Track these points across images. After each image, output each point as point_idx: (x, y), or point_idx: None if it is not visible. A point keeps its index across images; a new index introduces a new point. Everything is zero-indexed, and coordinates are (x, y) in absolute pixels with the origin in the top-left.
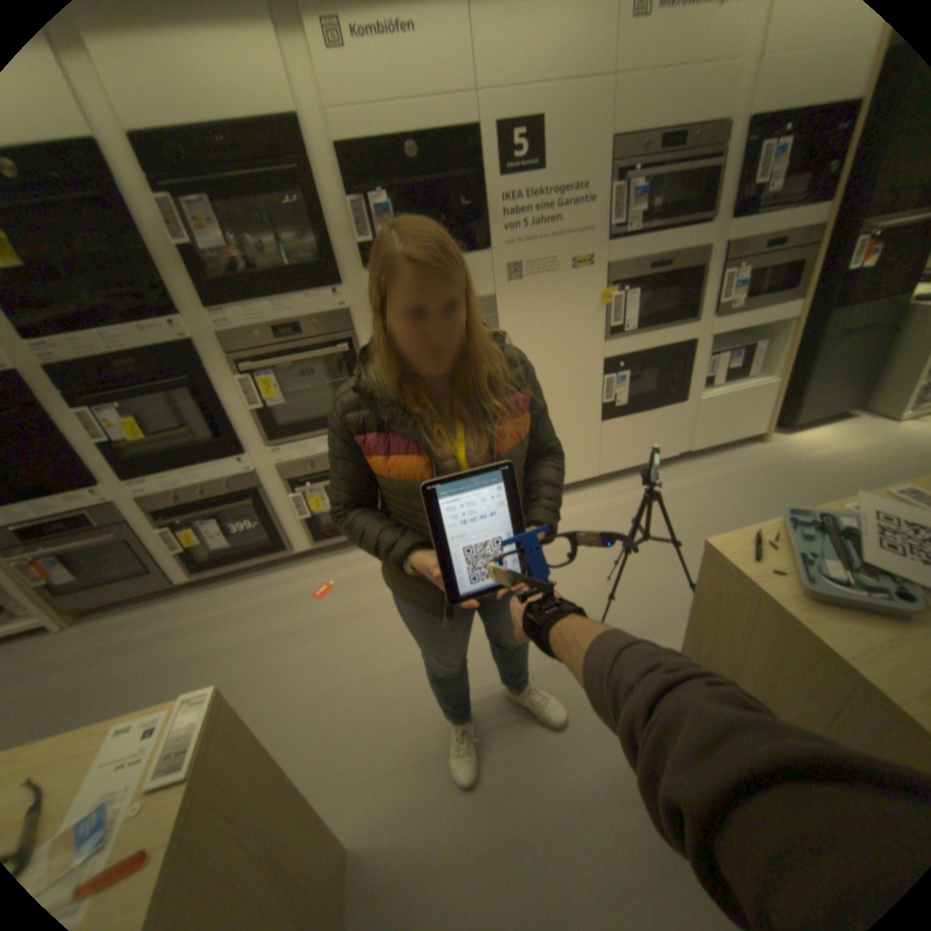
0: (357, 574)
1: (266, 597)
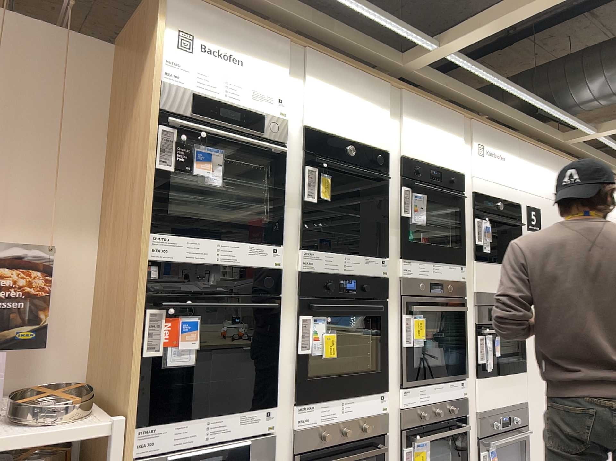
0: None
1: None
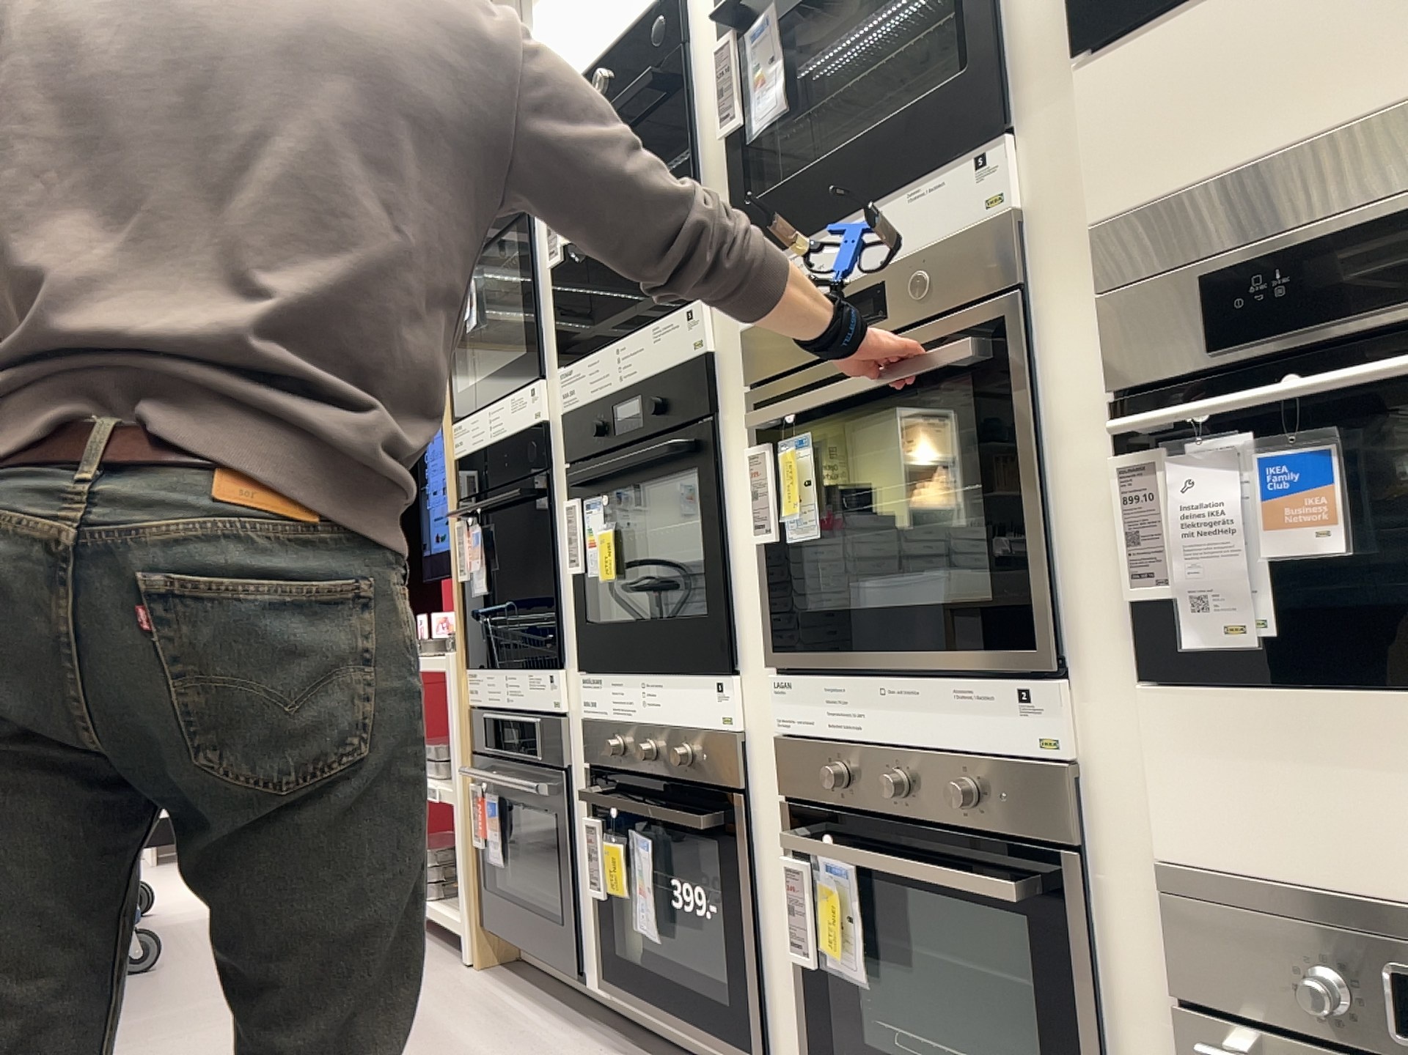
0: None
1: None
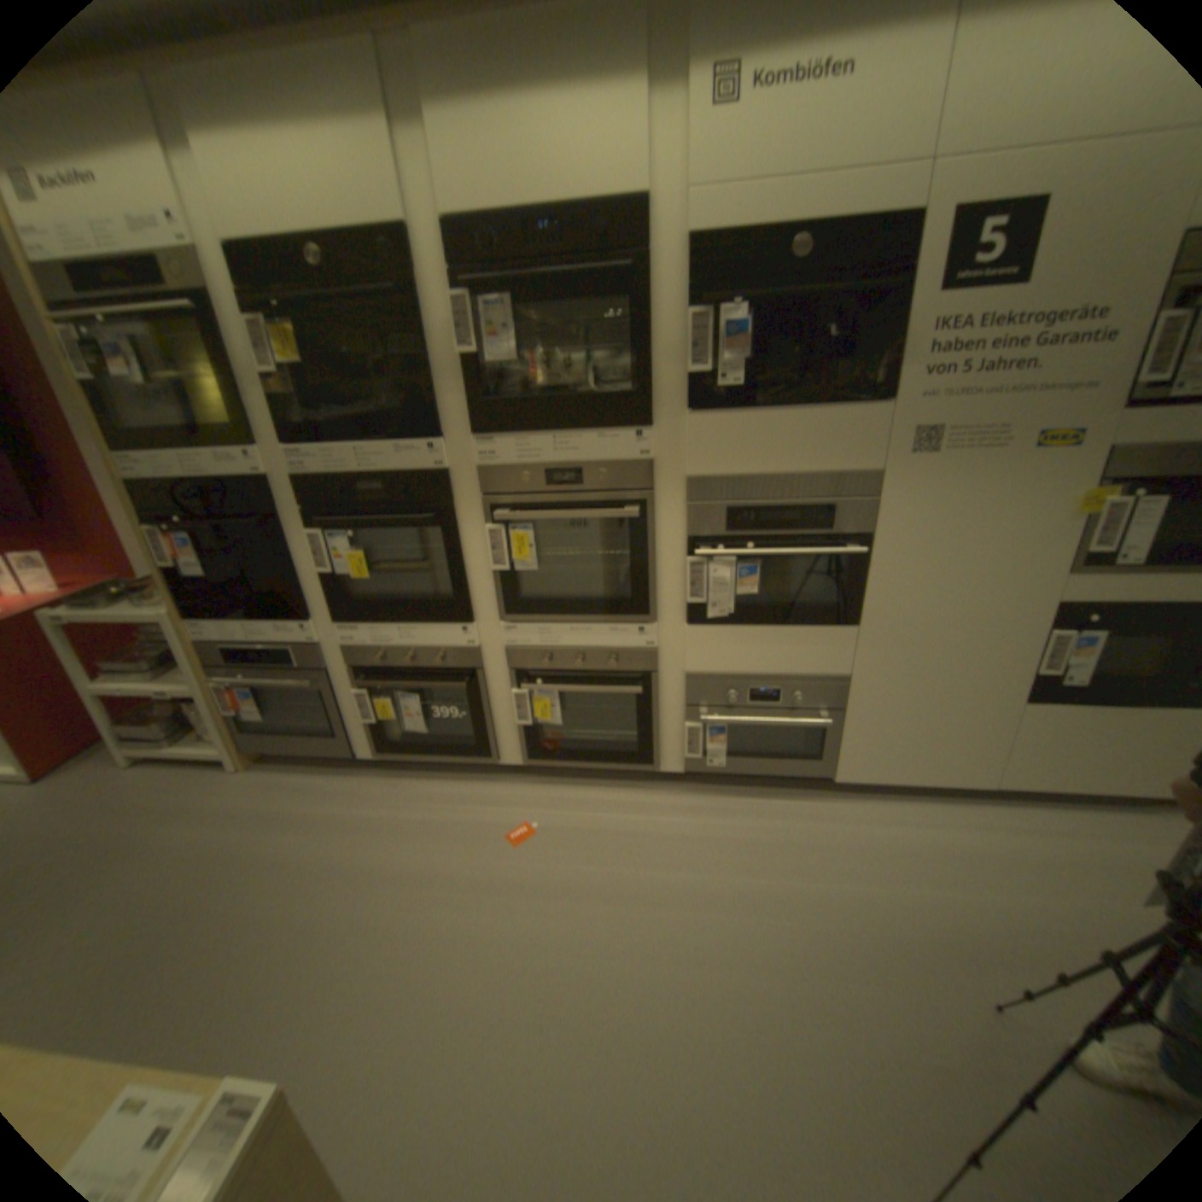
0: (572, 824)
1: (452, 813)
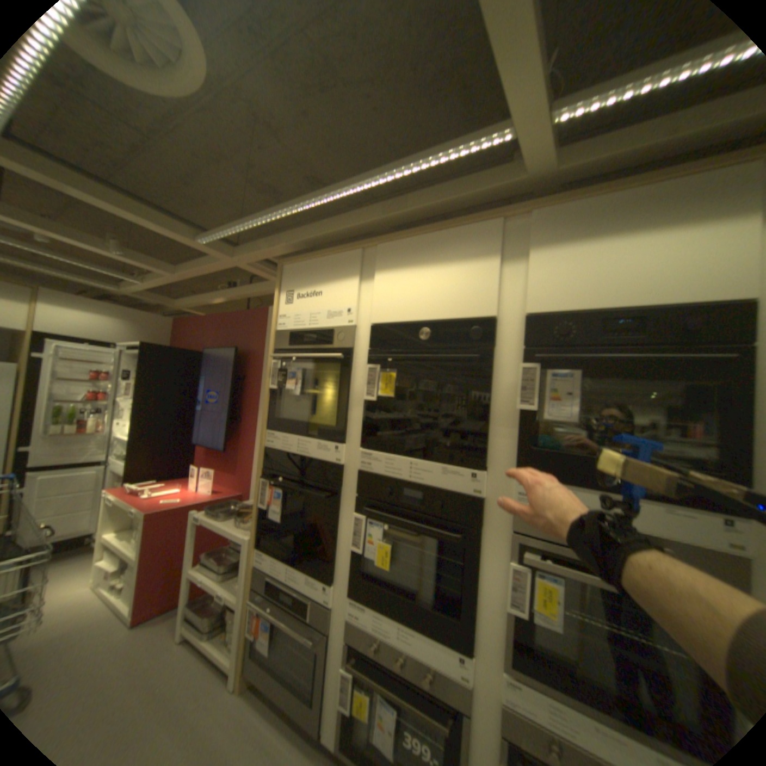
0: None
1: None
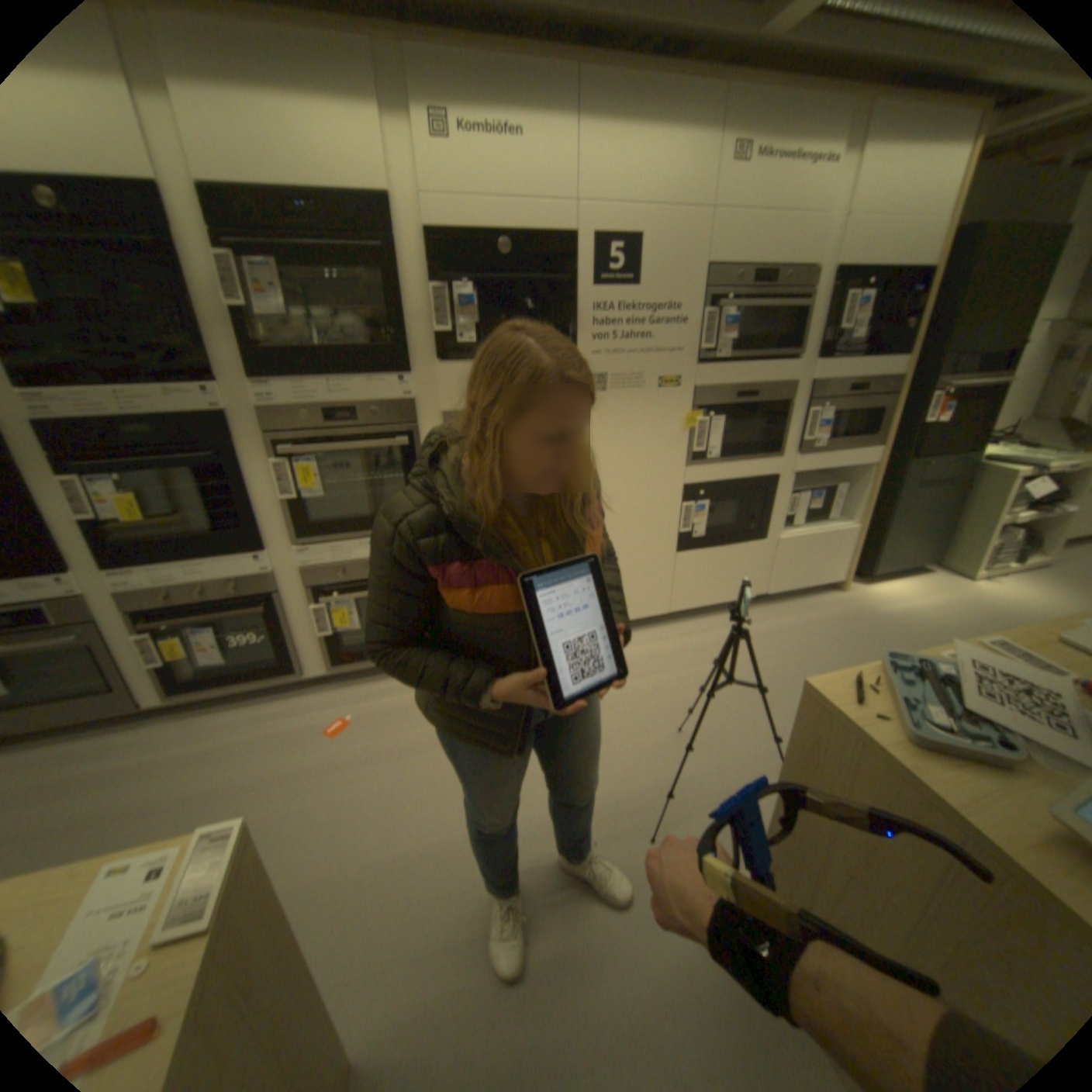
0: (381, 711)
1: (262, 733)
